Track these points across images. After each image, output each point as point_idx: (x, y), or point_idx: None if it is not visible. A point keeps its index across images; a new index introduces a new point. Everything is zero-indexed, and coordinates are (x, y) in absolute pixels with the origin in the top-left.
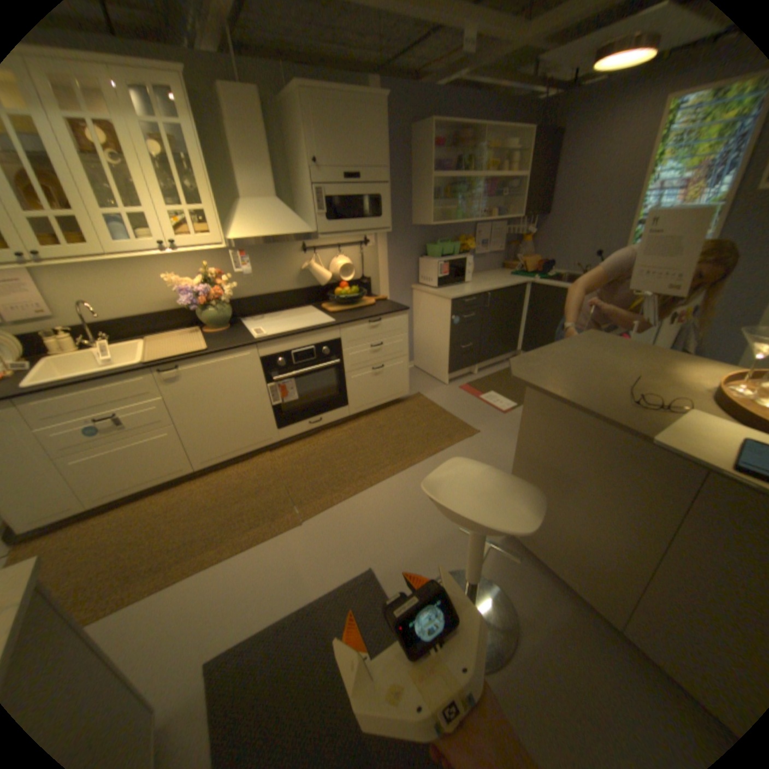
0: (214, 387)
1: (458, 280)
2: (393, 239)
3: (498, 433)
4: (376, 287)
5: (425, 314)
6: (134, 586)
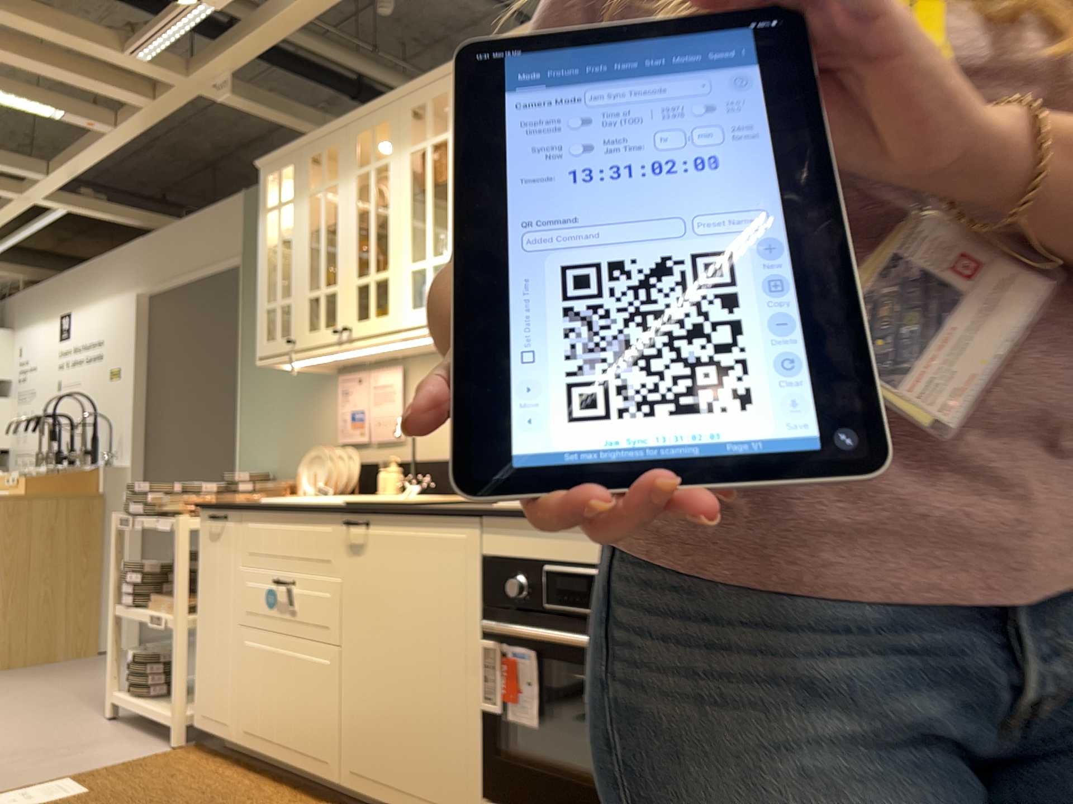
0: (399, 594)
1: None
2: None
3: None
4: None
5: None
6: None
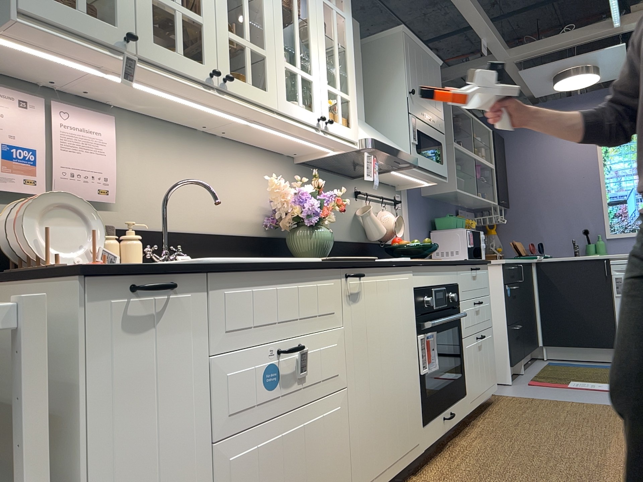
0: (383, 324)
1: (479, 255)
2: (413, 206)
3: None
4: None
5: None
6: None
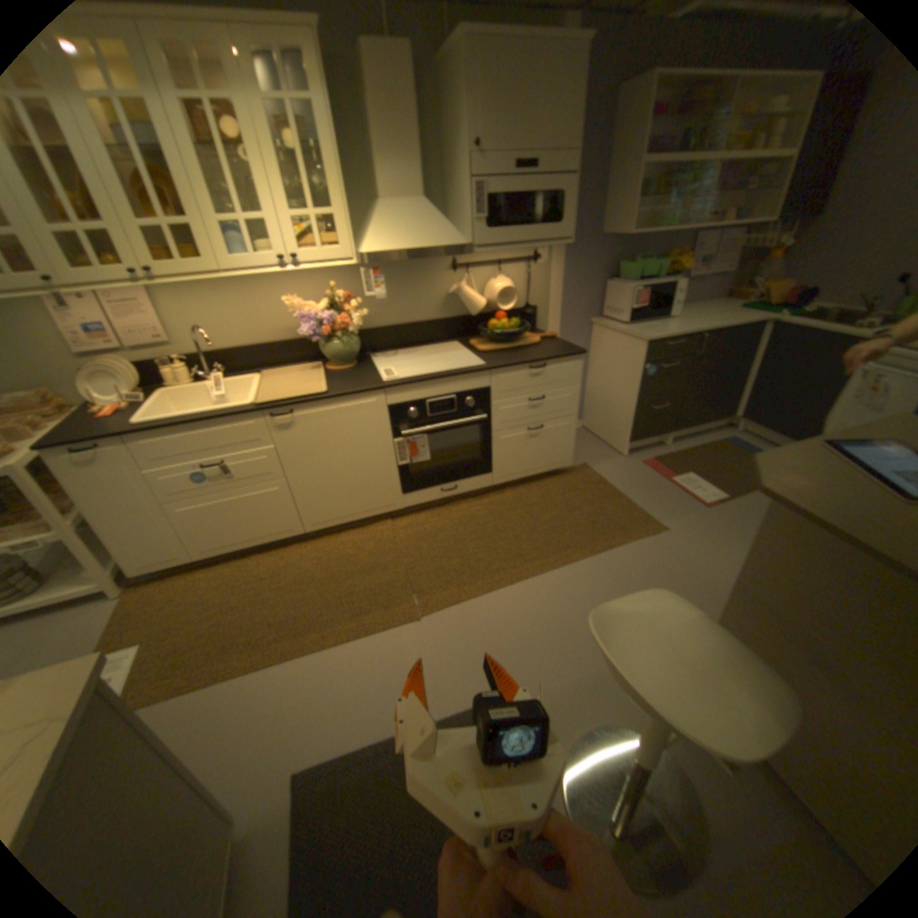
0: (333, 439)
1: (661, 313)
2: (574, 254)
3: (696, 534)
4: (544, 319)
5: (607, 358)
6: (231, 660)
